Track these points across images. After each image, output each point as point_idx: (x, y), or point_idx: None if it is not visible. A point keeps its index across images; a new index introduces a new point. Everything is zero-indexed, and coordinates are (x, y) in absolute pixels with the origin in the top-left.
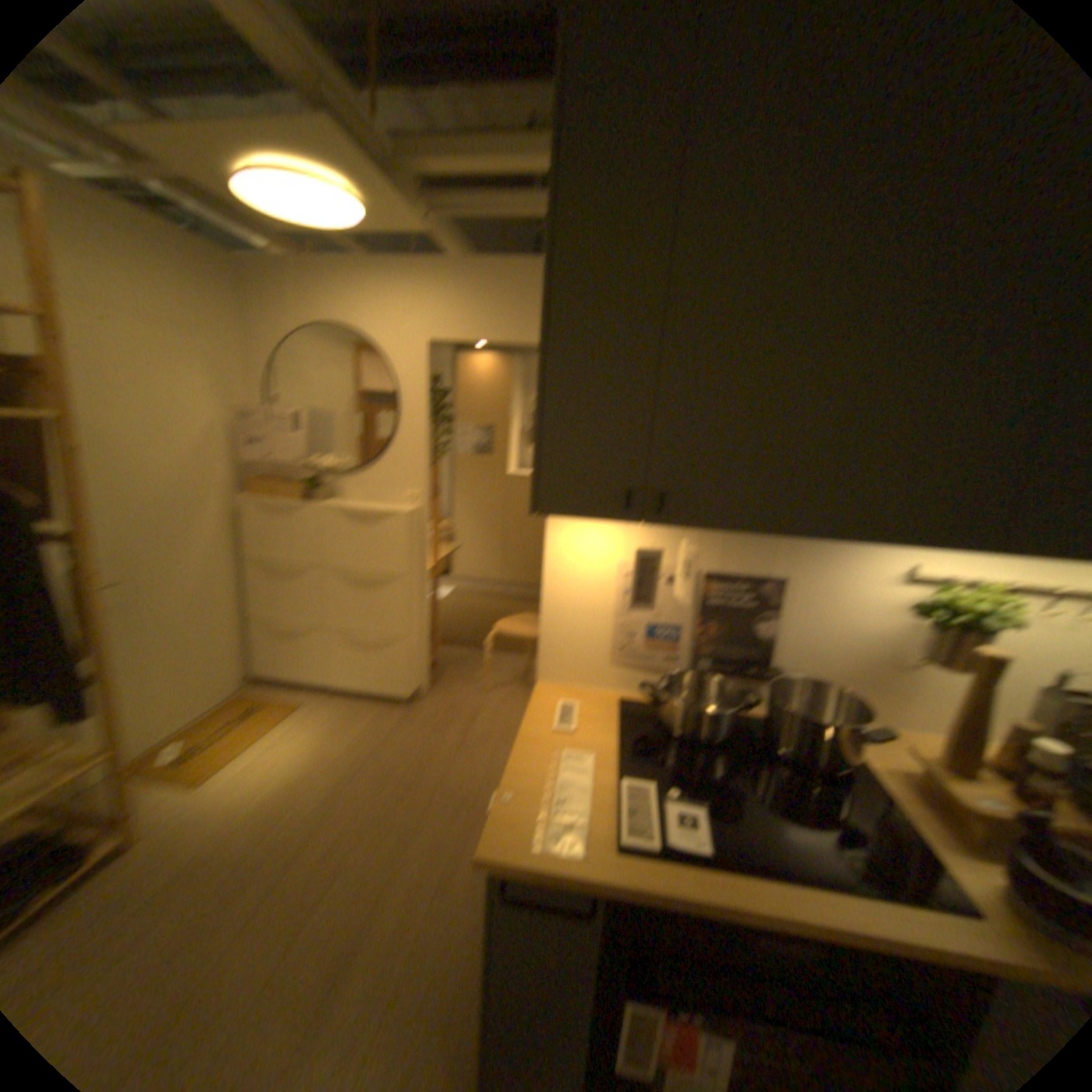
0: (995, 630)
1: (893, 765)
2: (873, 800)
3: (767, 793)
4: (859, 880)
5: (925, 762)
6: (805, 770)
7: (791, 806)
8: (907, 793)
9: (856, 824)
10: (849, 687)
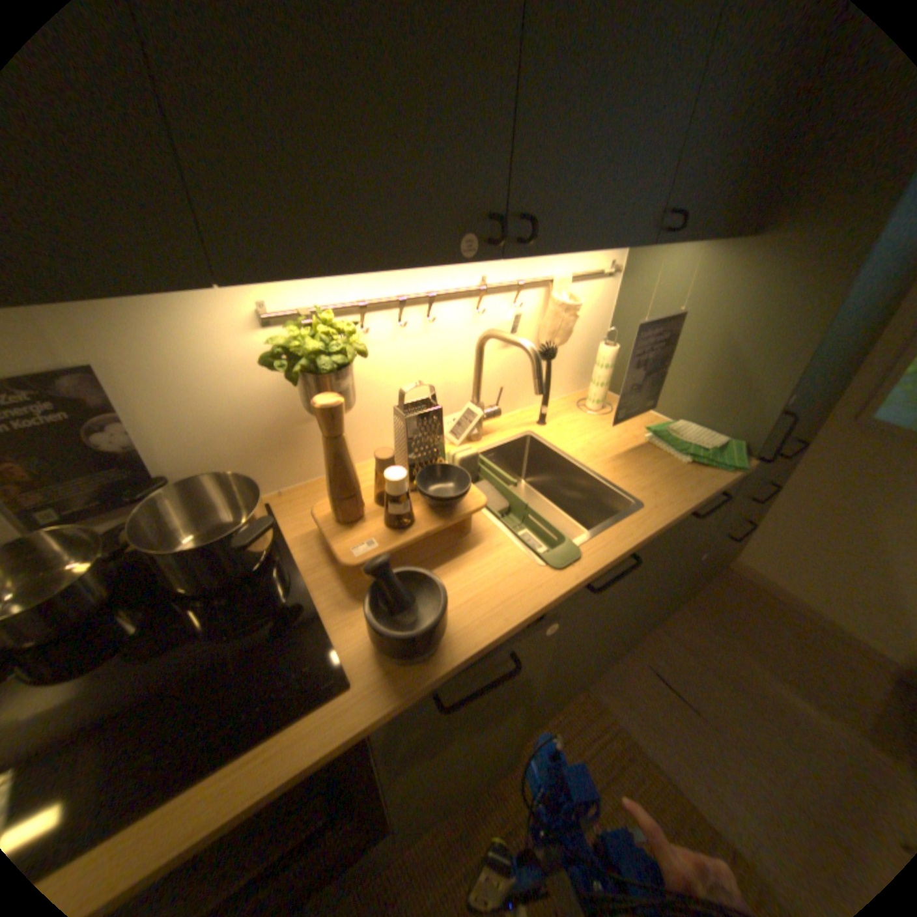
0: (347, 364)
1: (308, 529)
2: (277, 591)
3: (152, 659)
4: (223, 742)
5: (317, 526)
6: (203, 597)
7: (169, 671)
8: (313, 560)
9: (243, 648)
10: (245, 469)
